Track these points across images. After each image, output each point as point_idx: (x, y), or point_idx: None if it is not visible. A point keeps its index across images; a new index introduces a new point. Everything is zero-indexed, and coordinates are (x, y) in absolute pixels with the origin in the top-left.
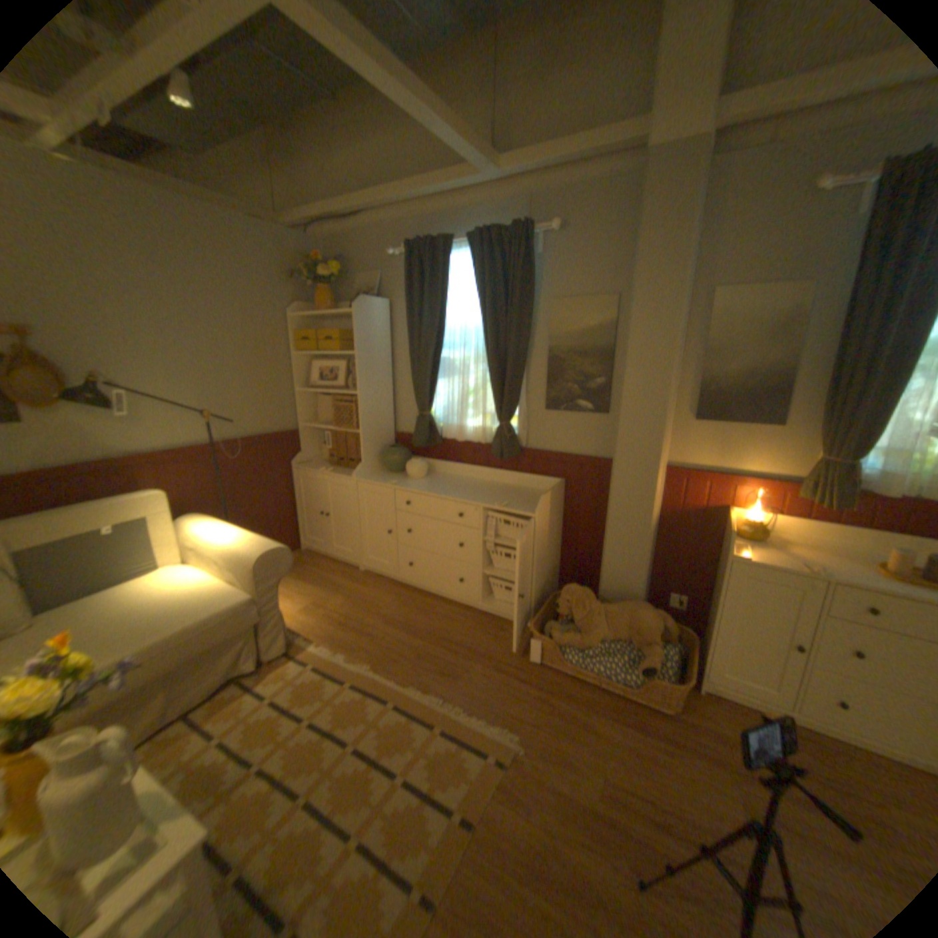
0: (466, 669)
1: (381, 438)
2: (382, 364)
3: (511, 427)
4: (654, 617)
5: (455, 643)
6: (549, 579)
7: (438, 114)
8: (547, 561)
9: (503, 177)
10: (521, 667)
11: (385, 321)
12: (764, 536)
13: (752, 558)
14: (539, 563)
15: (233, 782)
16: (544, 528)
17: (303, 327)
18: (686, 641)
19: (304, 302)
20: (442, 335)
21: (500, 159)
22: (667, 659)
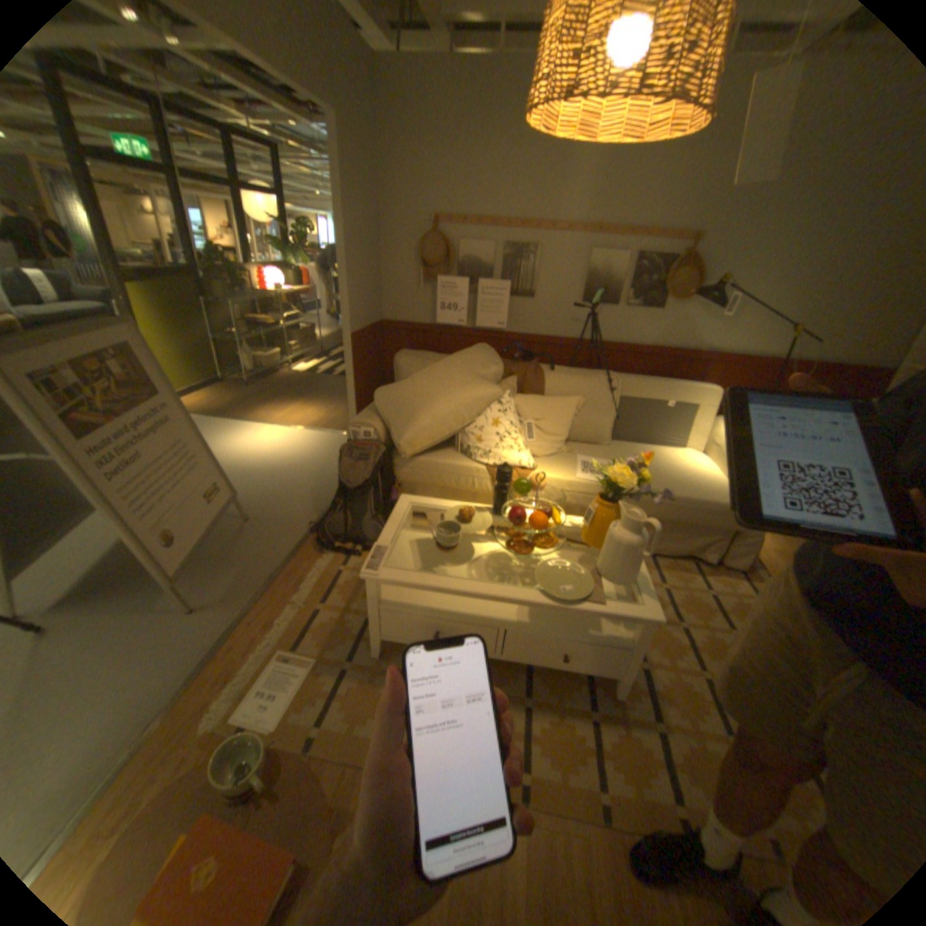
0: None
1: None
2: None
3: None
4: None
5: None
6: None
7: None
8: None
9: None
10: None
11: None
12: None
13: None
14: None
15: None
16: None
17: None
18: None
19: None
20: None
21: None
22: None
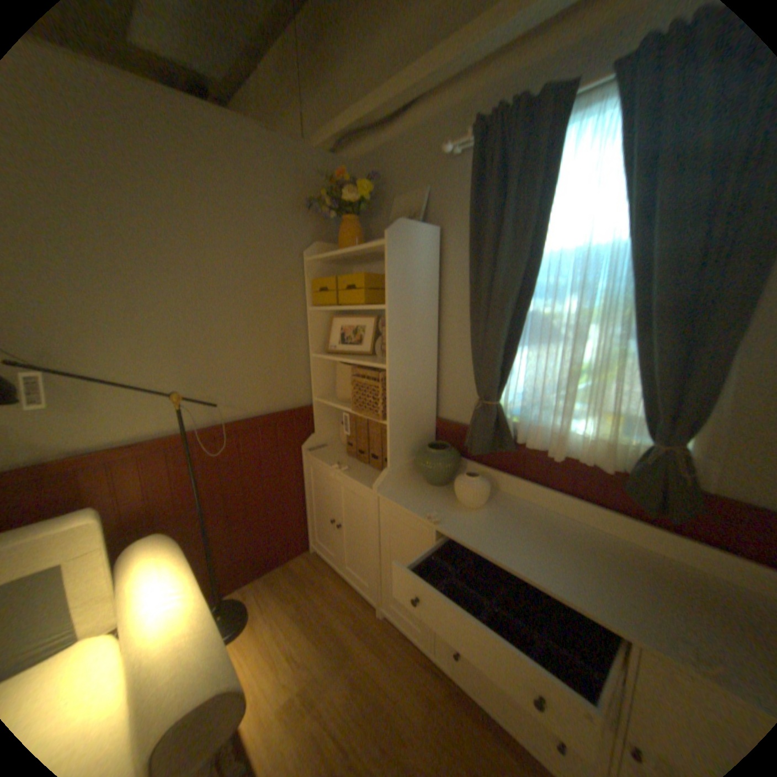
0: None
1: (417, 429)
2: (425, 321)
3: (698, 457)
4: None
5: None
6: None
7: None
8: None
9: None
10: None
11: (433, 258)
12: None
13: None
14: None
15: None
16: None
17: (323, 273)
18: None
19: (327, 242)
20: (533, 272)
21: None
22: None
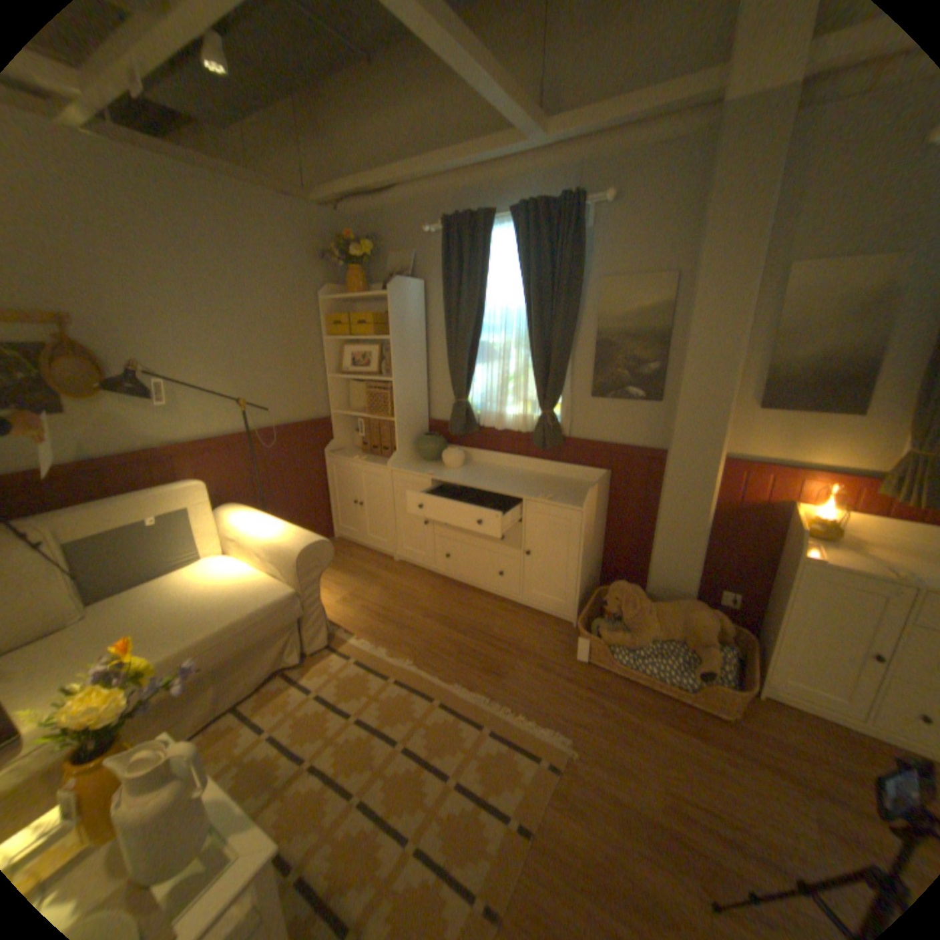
0: (510, 666)
1: (415, 426)
2: (417, 349)
3: (555, 416)
4: (711, 619)
5: (497, 638)
6: (592, 574)
7: (488, 72)
8: (592, 555)
9: (551, 143)
10: (567, 666)
11: (420, 304)
12: (838, 535)
13: (828, 560)
14: (585, 559)
15: (285, 779)
16: (590, 523)
17: (334, 311)
18: (742, 643)
19: (334, 285)
20: (481, 318)
21: (548, 123)
22: (725, 662)
